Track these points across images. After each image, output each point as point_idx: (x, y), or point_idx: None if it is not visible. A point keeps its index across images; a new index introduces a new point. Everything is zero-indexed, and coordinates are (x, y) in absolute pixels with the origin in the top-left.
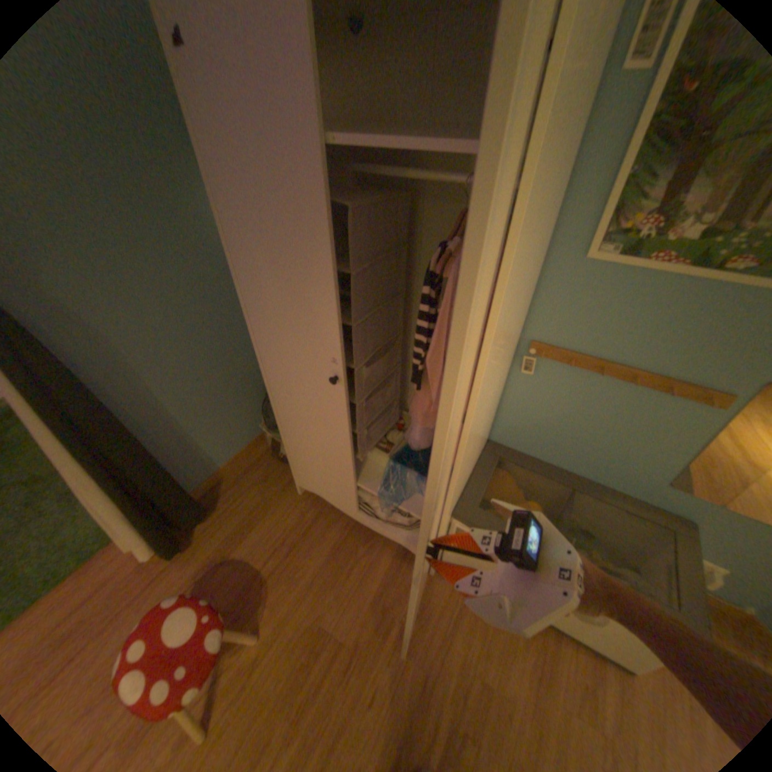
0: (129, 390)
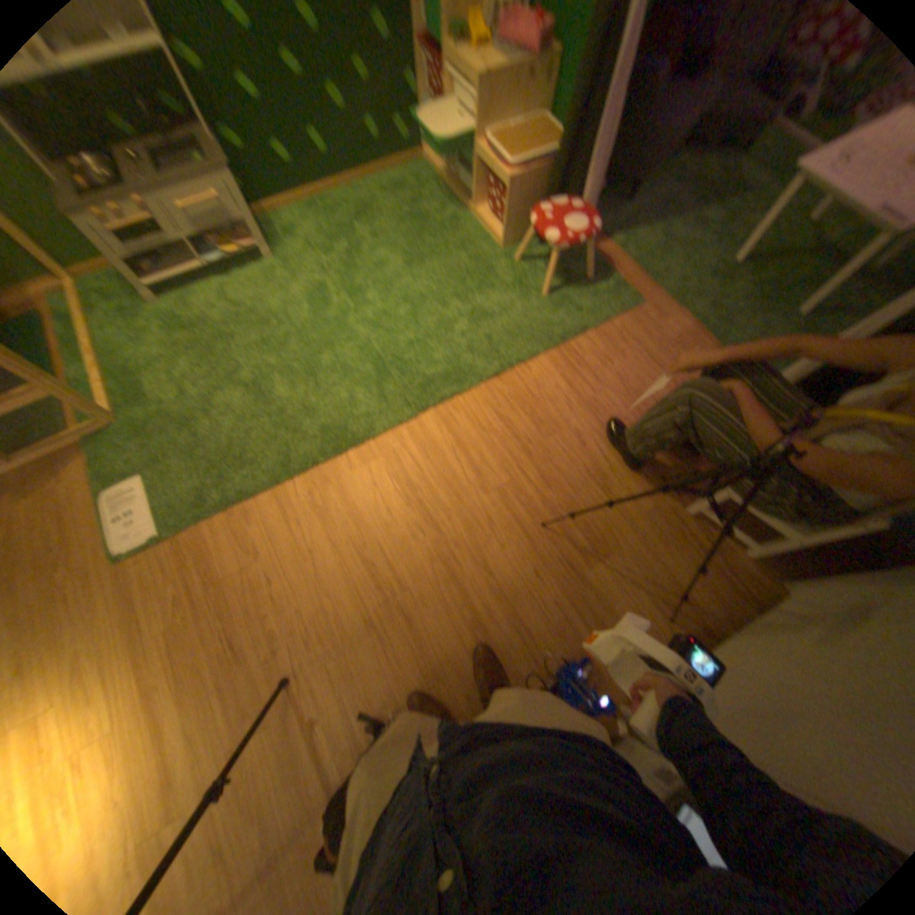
0: None
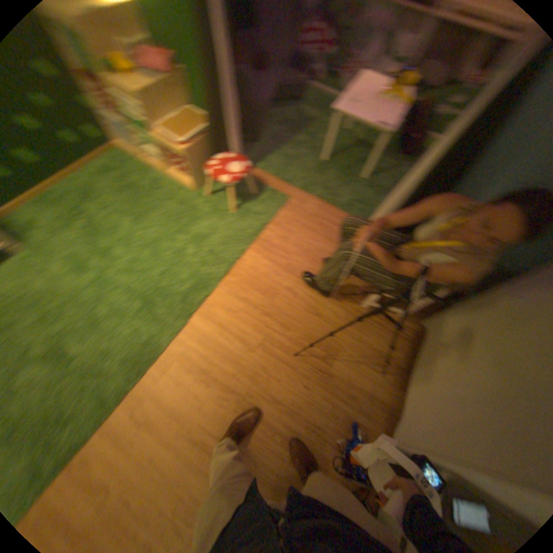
0: (483, 181)
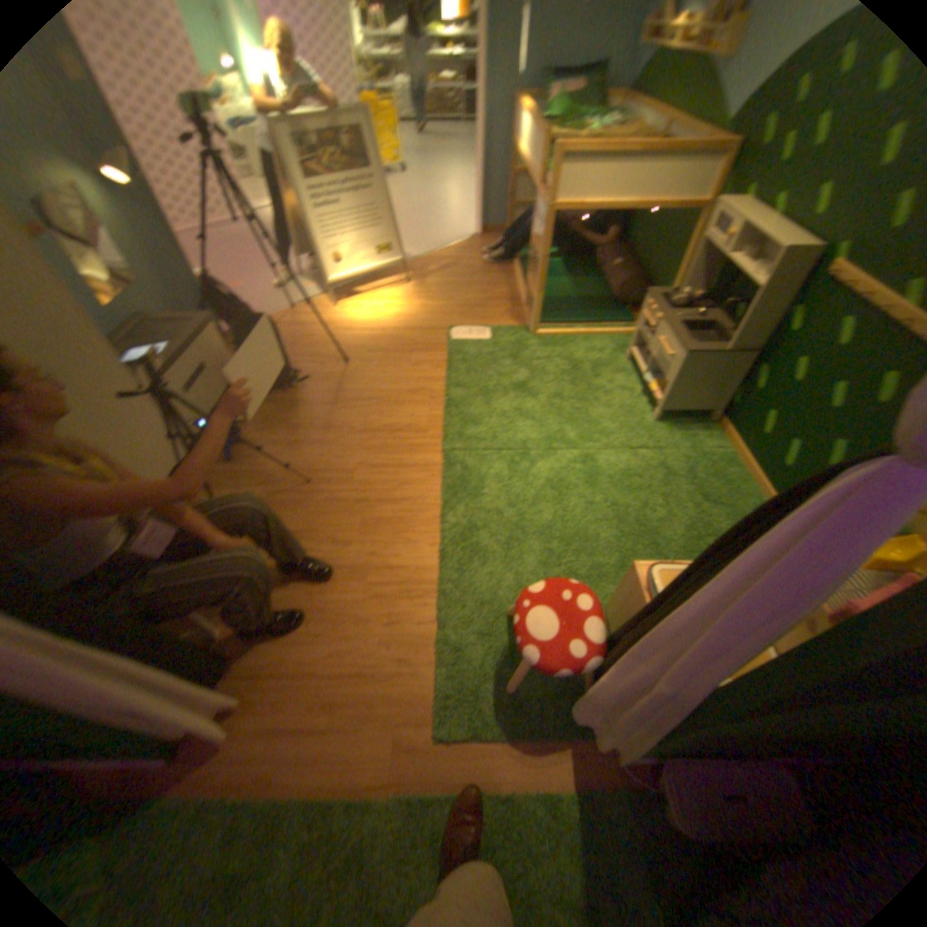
0: None
